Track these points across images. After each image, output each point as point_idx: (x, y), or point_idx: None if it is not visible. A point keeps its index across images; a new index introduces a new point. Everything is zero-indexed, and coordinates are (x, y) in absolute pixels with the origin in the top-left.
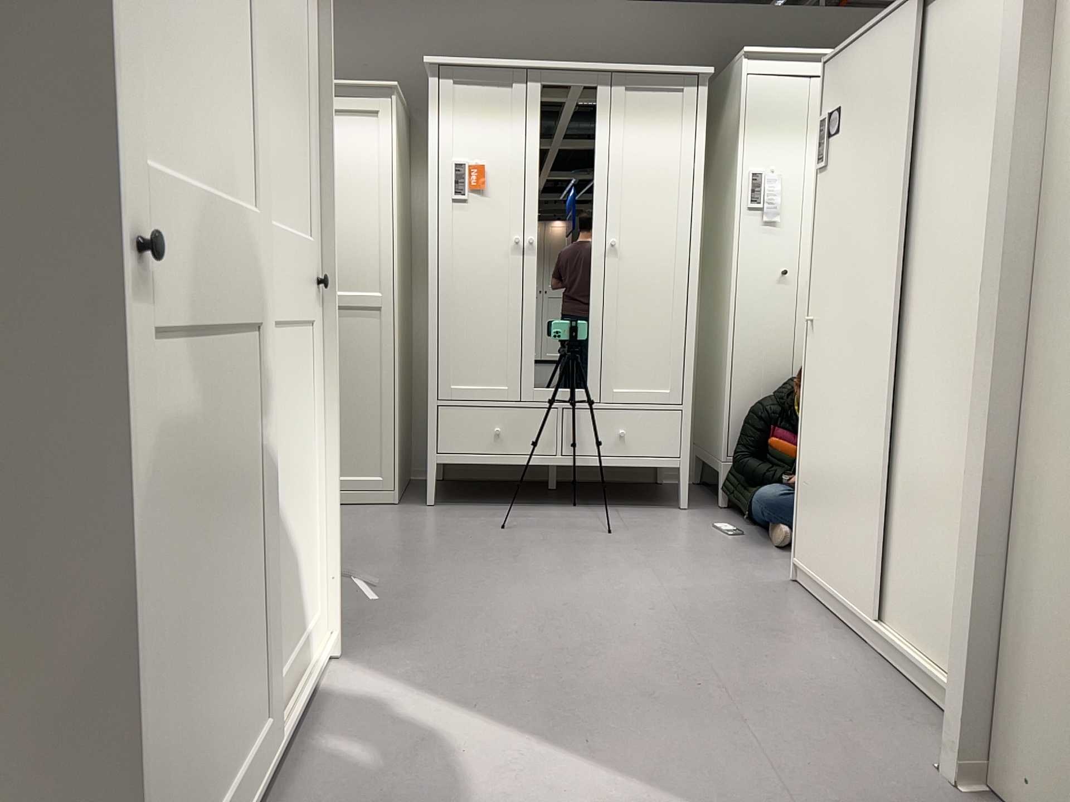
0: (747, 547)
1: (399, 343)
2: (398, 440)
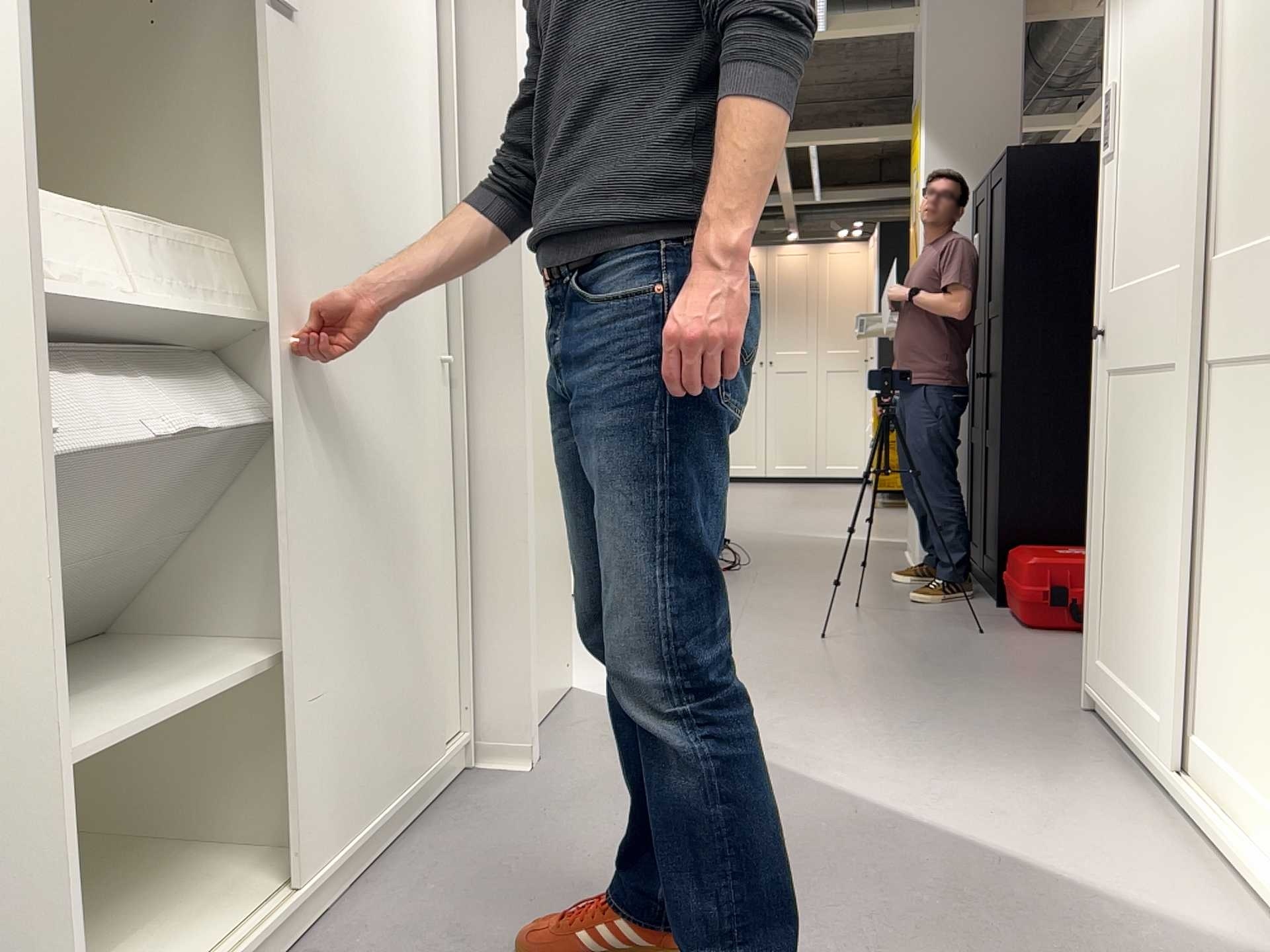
0: None
1: None
2: None
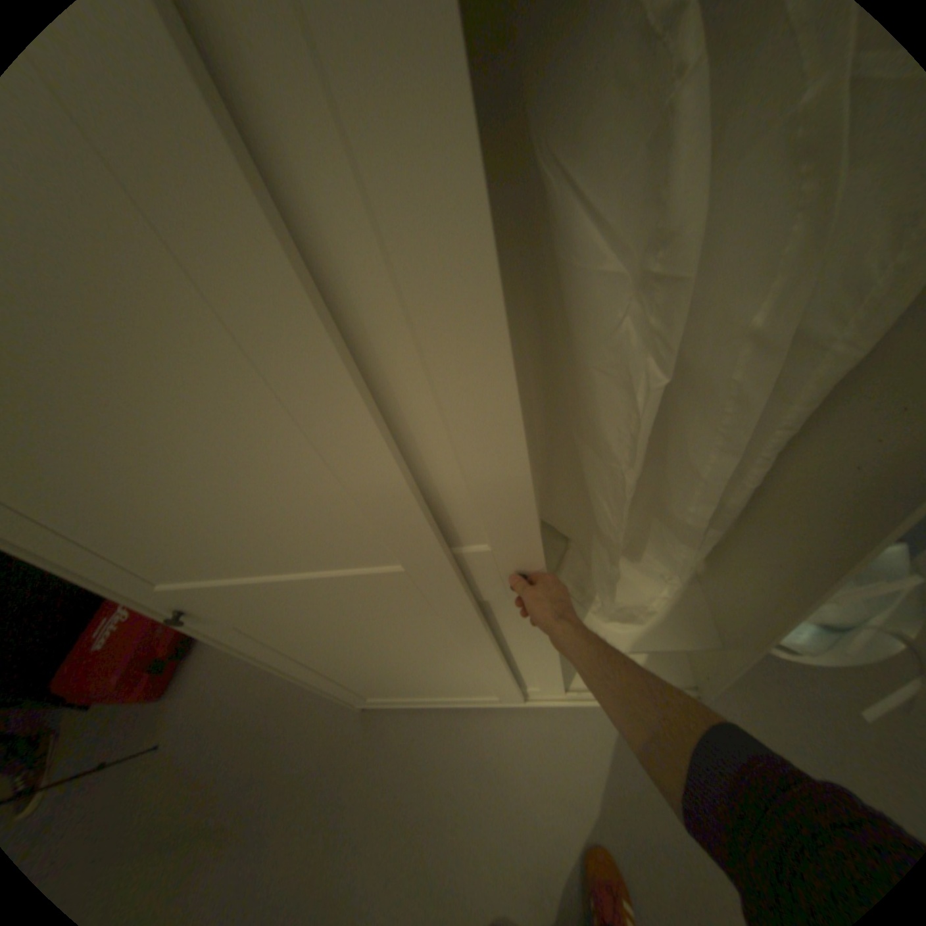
0: None
1: None
2: None
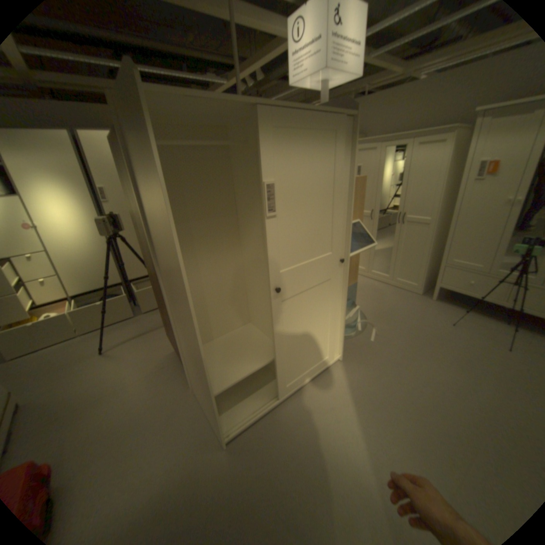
0: None
1: (436, 237)
2: (428, 272)
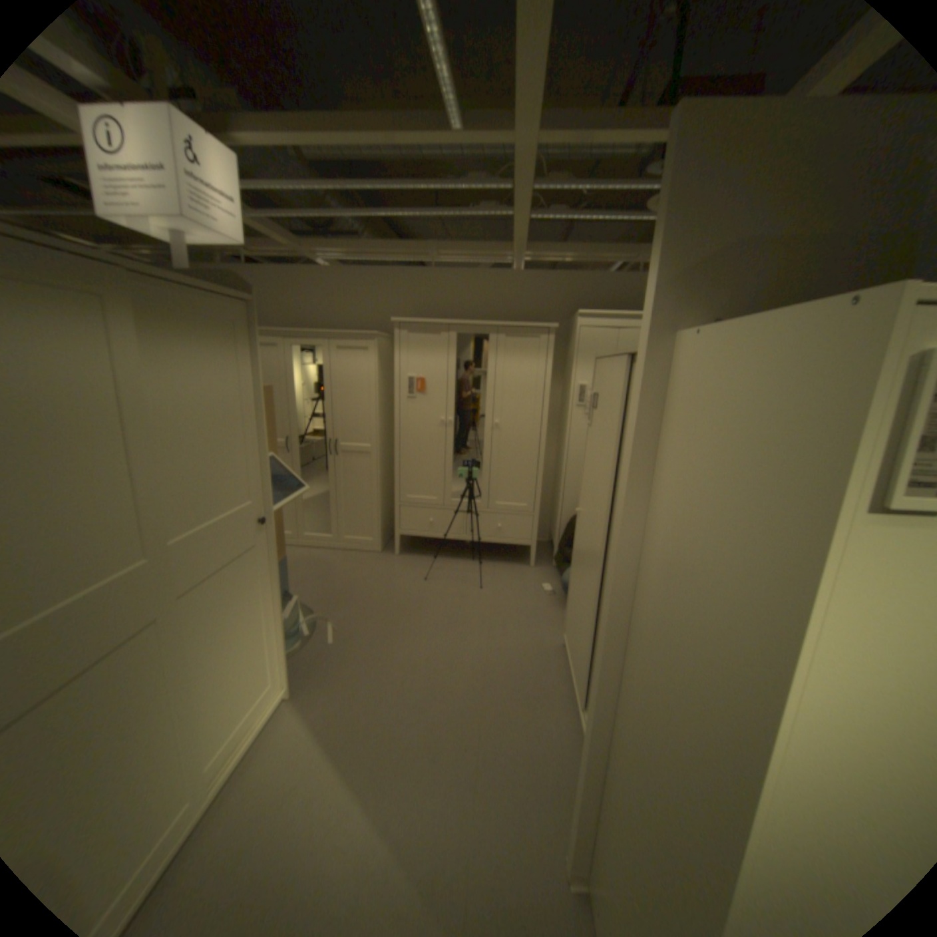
0: (551, 606)
1: (382, 470)
2: (382, 519)
